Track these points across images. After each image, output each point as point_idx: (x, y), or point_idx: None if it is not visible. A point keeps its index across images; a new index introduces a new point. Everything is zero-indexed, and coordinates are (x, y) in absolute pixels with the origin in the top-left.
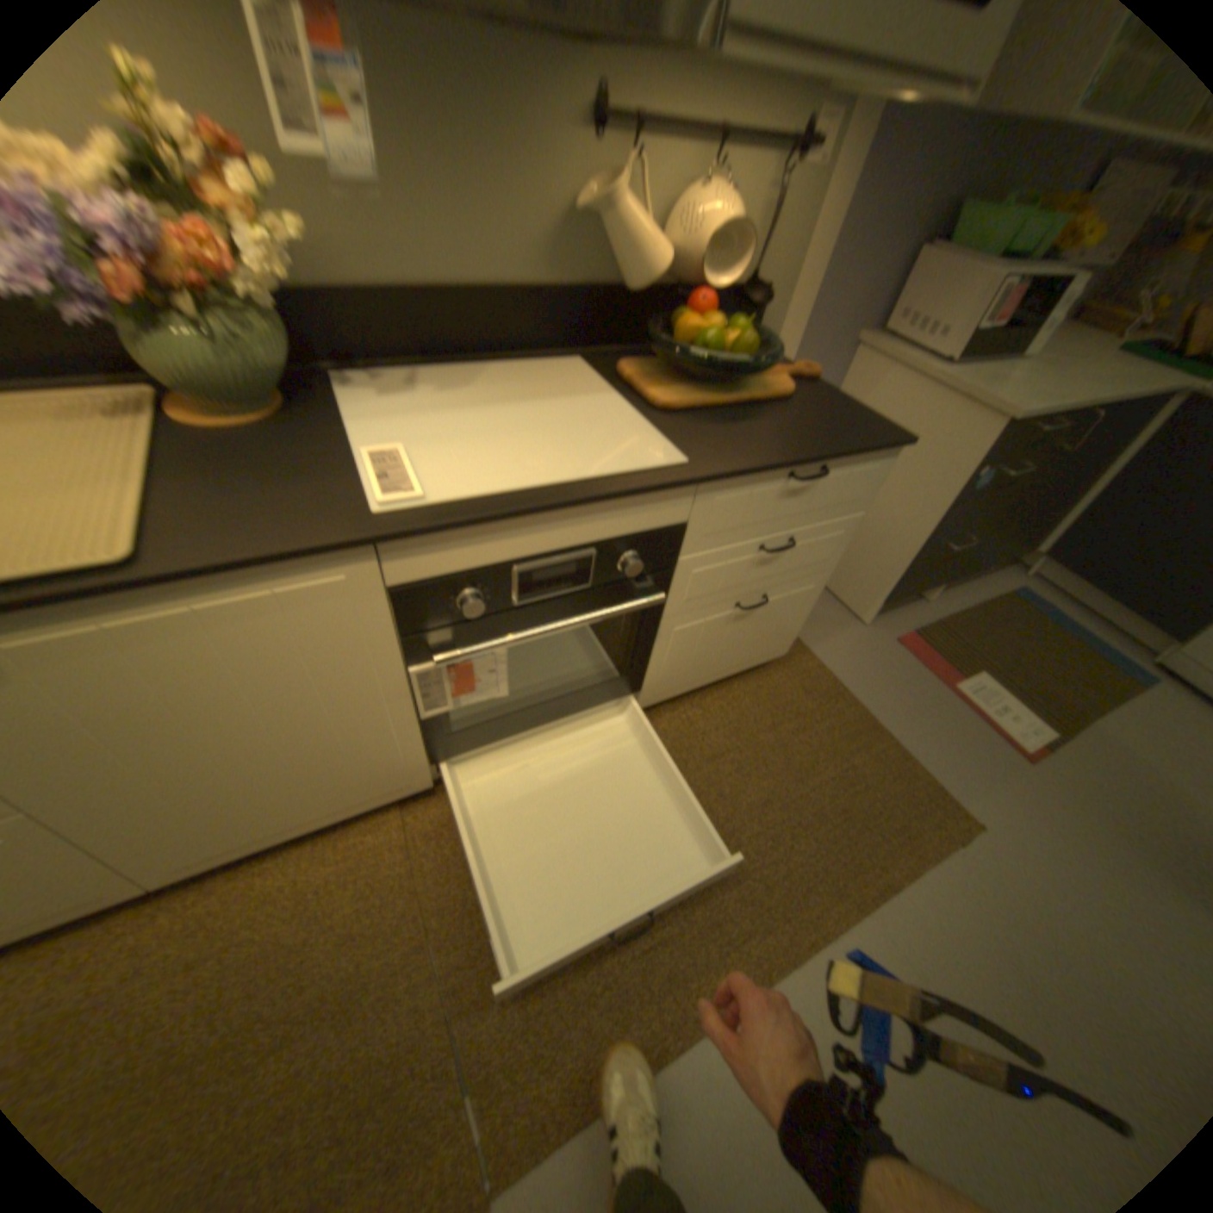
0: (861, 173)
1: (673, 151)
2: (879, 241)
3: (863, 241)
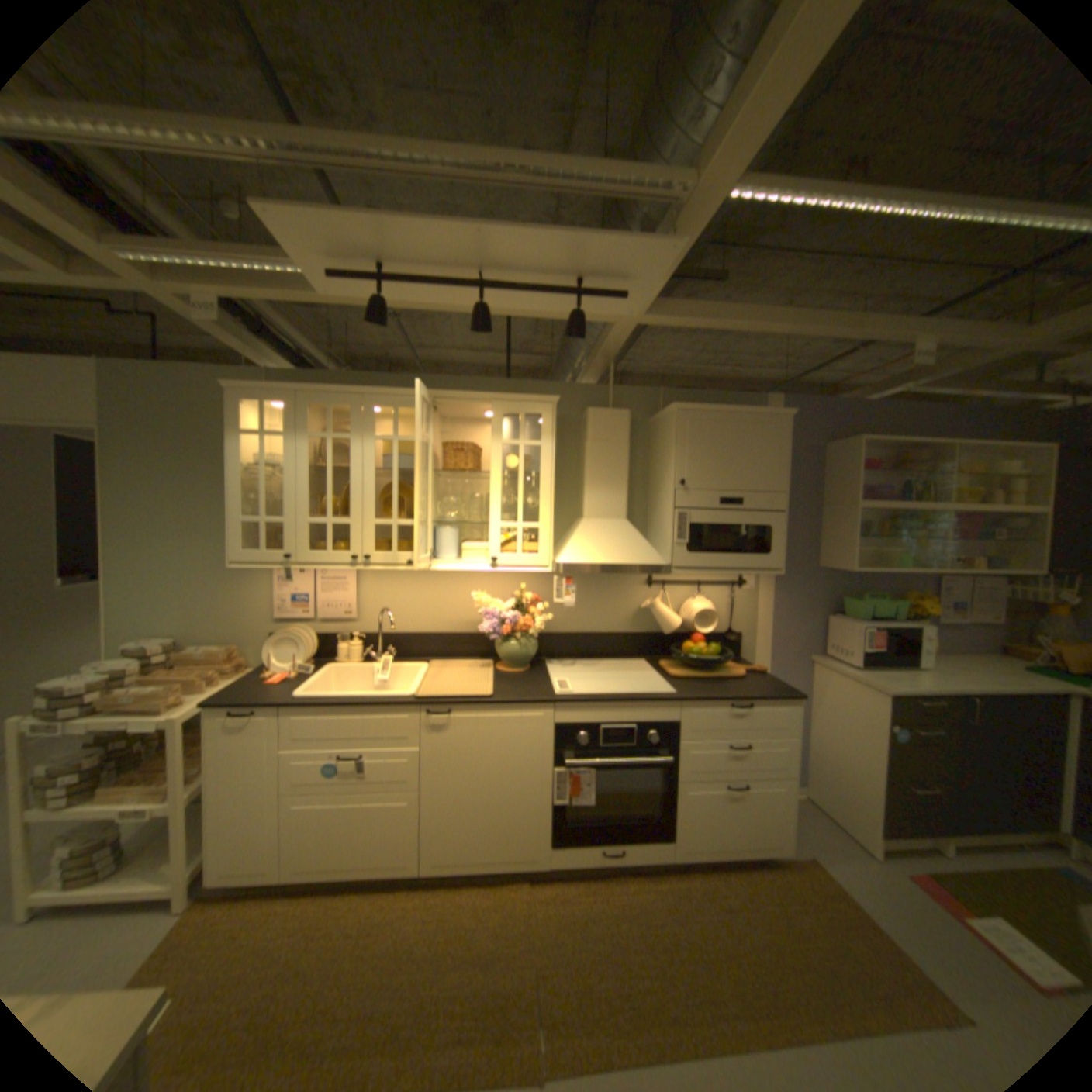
0: (774, 592)
1: (680, 591)
2: (800, 616)
3: (789, 616)
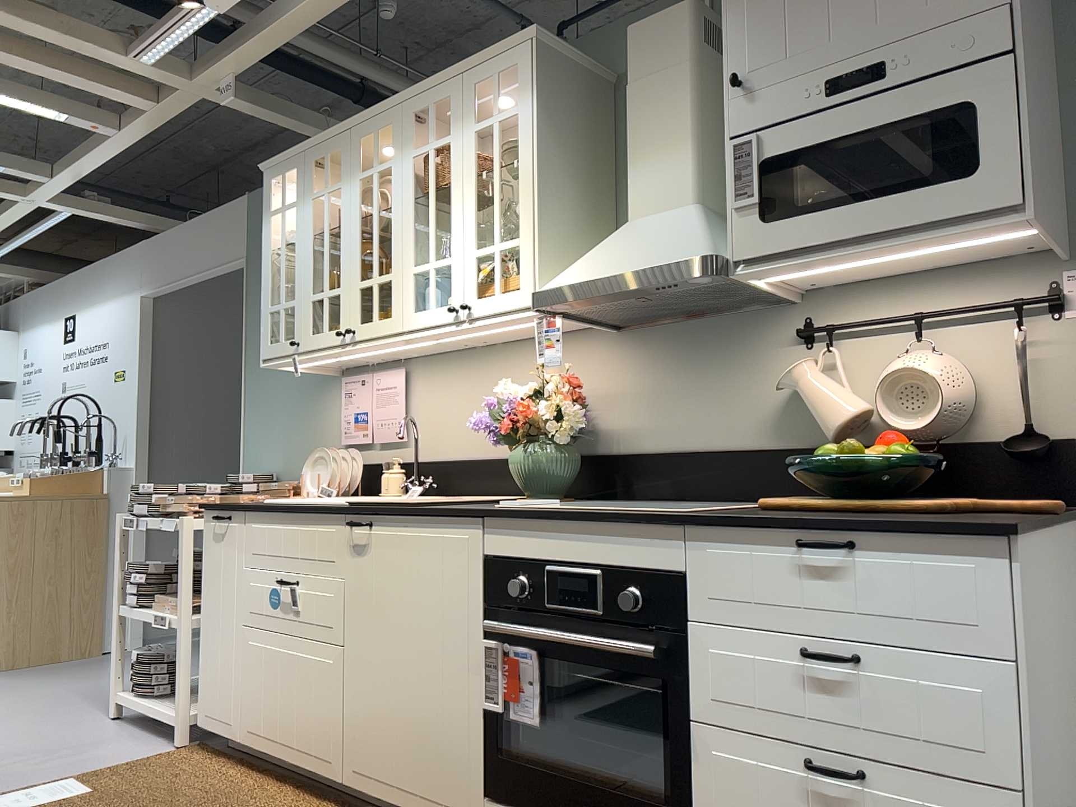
0: None
1: (879, 345)
2: None
3: None
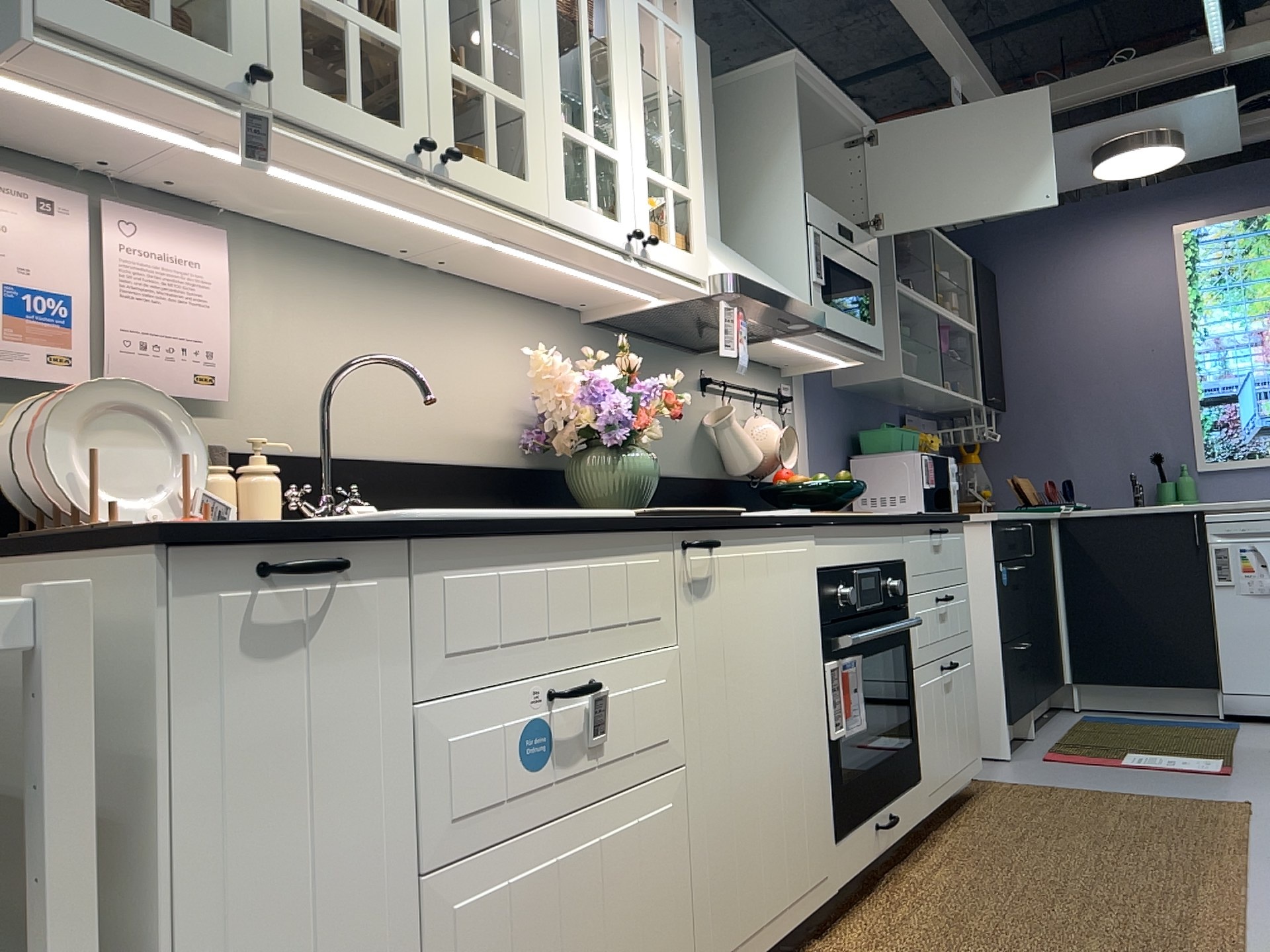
0: (809, 419)
1: (735, 405)
2: (830, 460)
3: (823, 459)
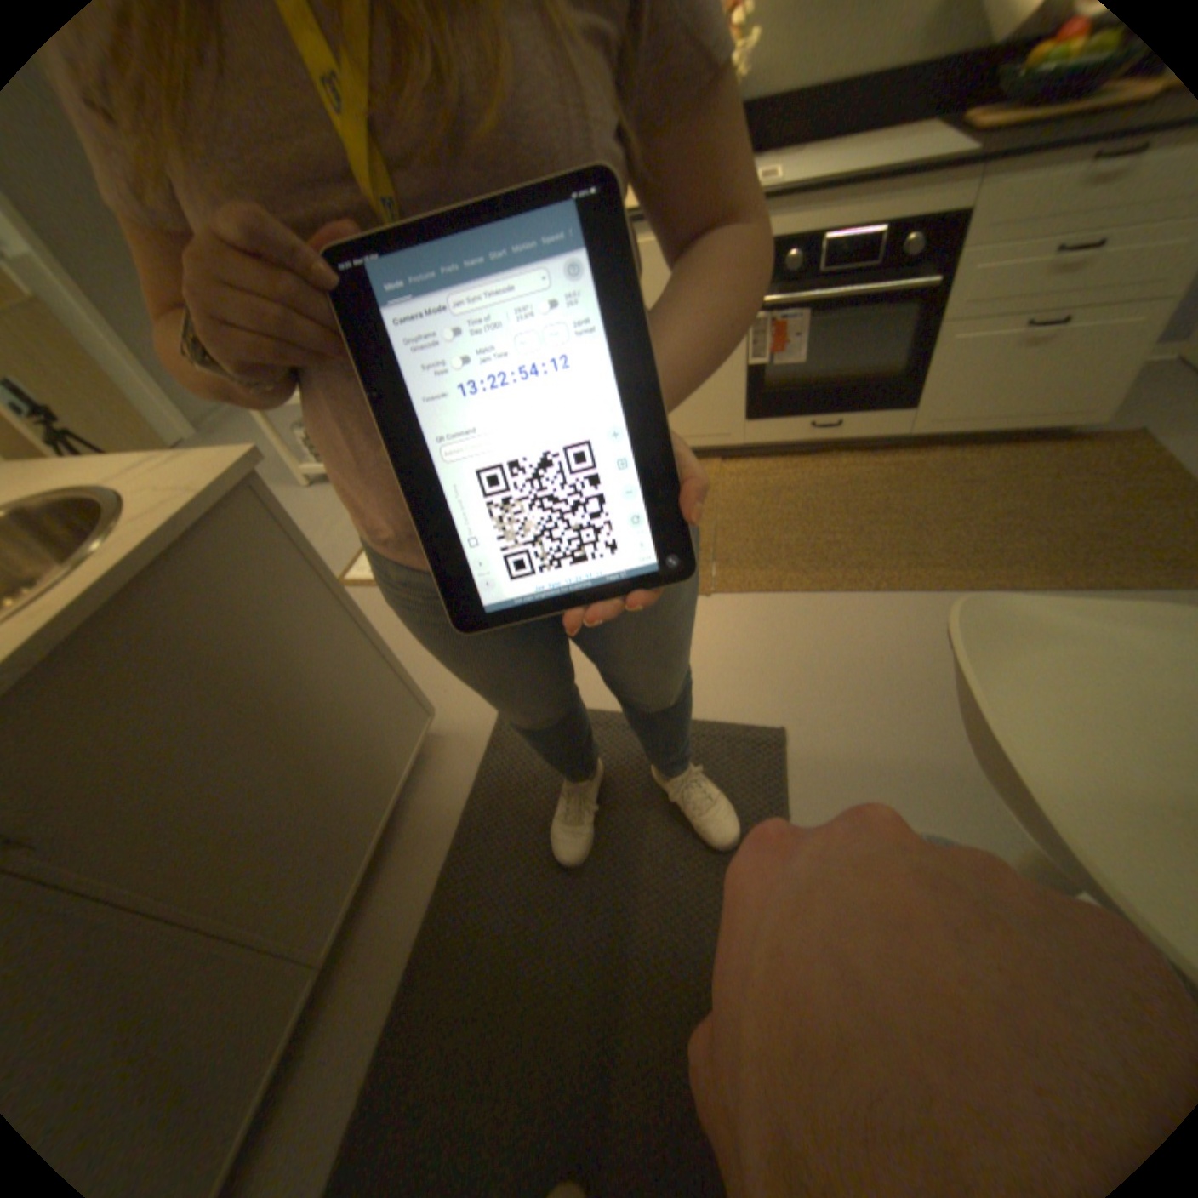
0: None
1: None
2: None
3: None
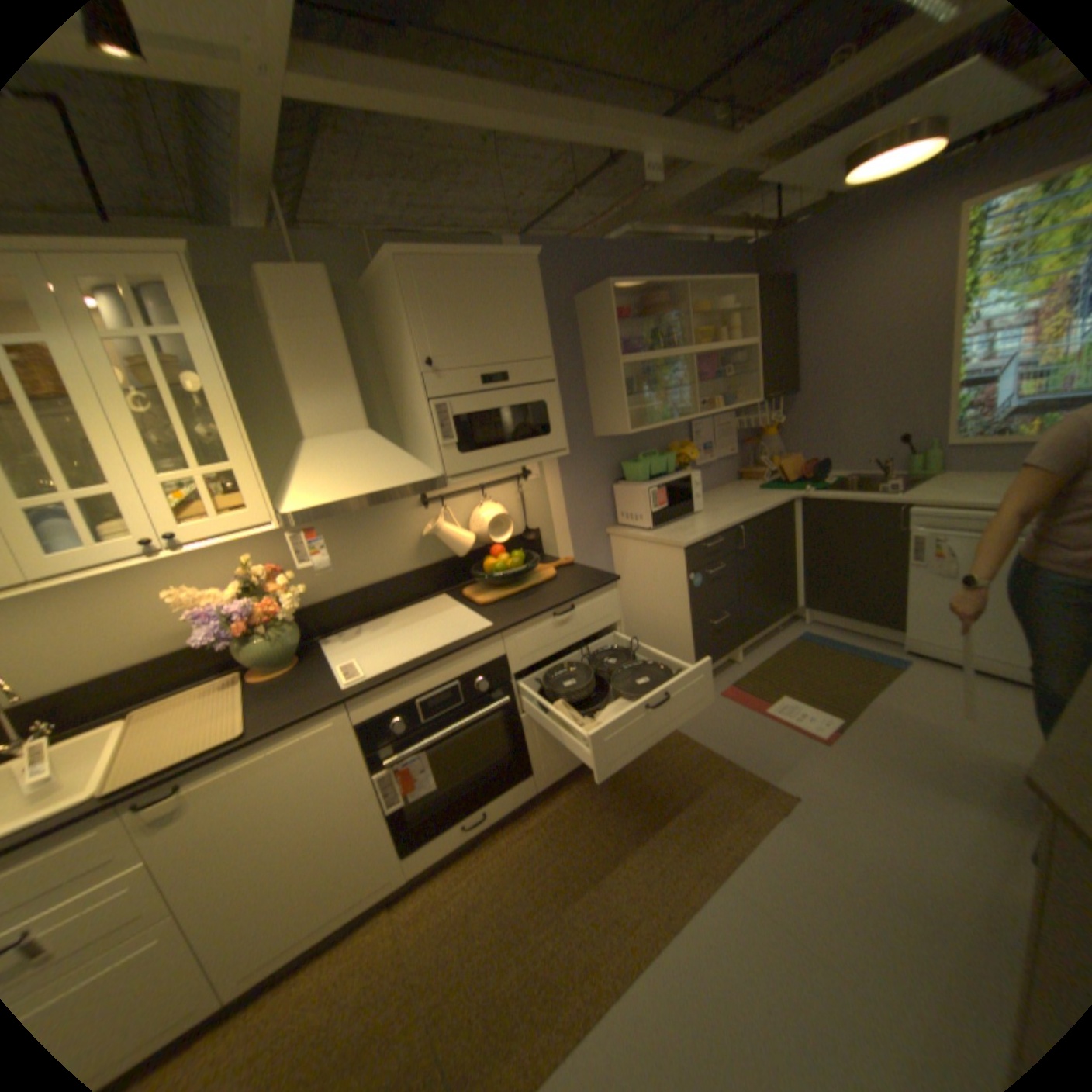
0: (560, 475)
1: (463, 502)
2: (588, 493)
3: (579, 496)
